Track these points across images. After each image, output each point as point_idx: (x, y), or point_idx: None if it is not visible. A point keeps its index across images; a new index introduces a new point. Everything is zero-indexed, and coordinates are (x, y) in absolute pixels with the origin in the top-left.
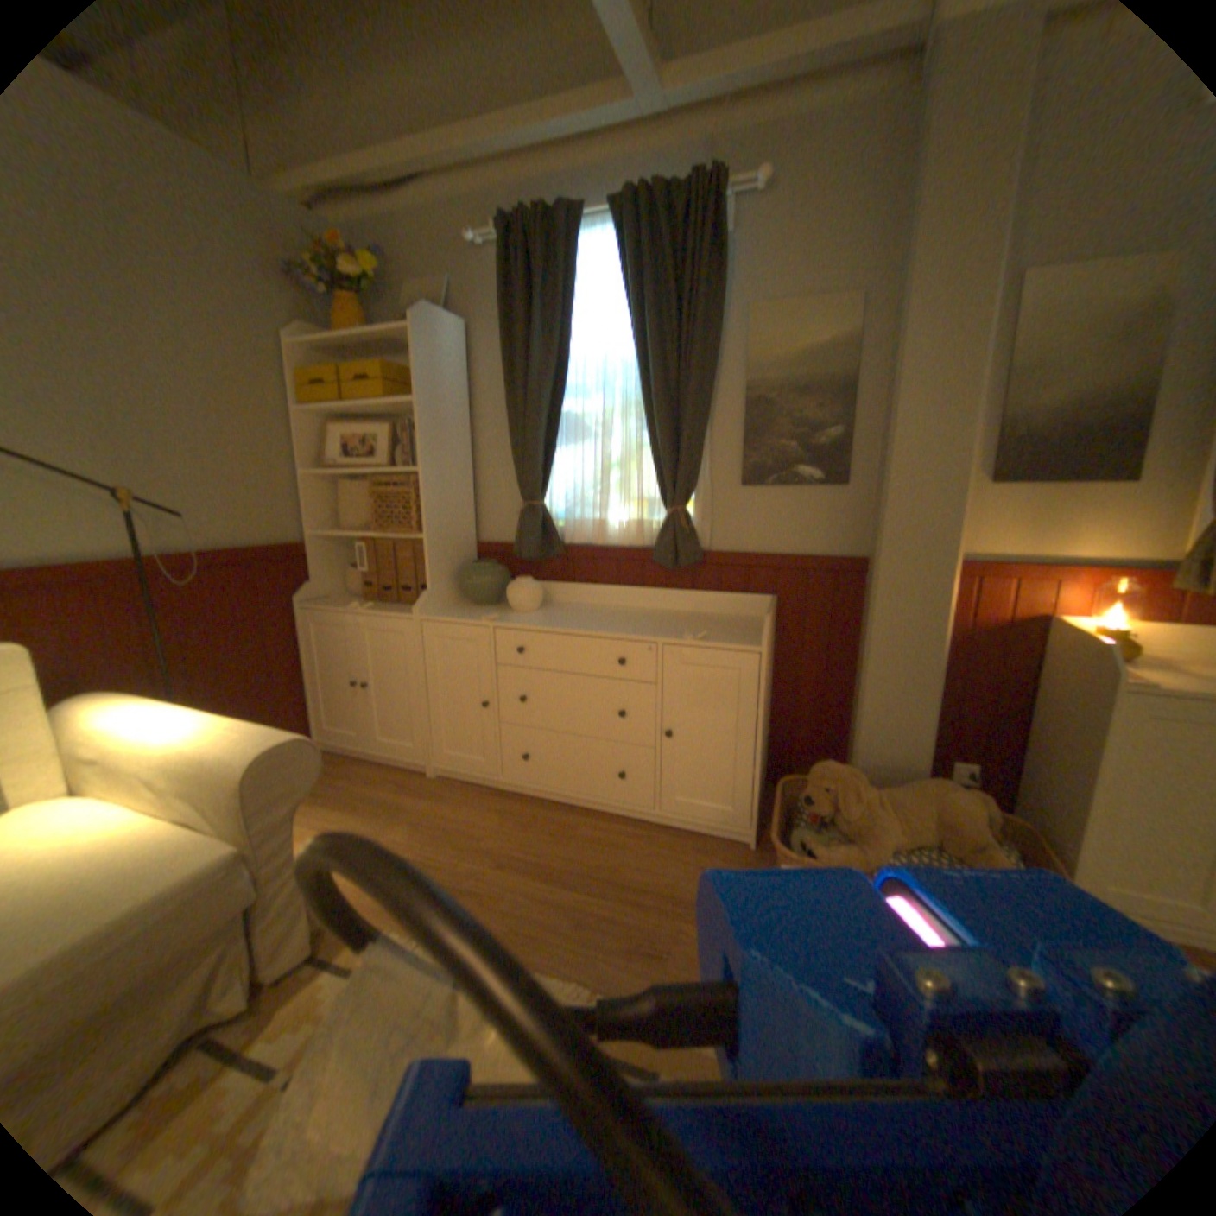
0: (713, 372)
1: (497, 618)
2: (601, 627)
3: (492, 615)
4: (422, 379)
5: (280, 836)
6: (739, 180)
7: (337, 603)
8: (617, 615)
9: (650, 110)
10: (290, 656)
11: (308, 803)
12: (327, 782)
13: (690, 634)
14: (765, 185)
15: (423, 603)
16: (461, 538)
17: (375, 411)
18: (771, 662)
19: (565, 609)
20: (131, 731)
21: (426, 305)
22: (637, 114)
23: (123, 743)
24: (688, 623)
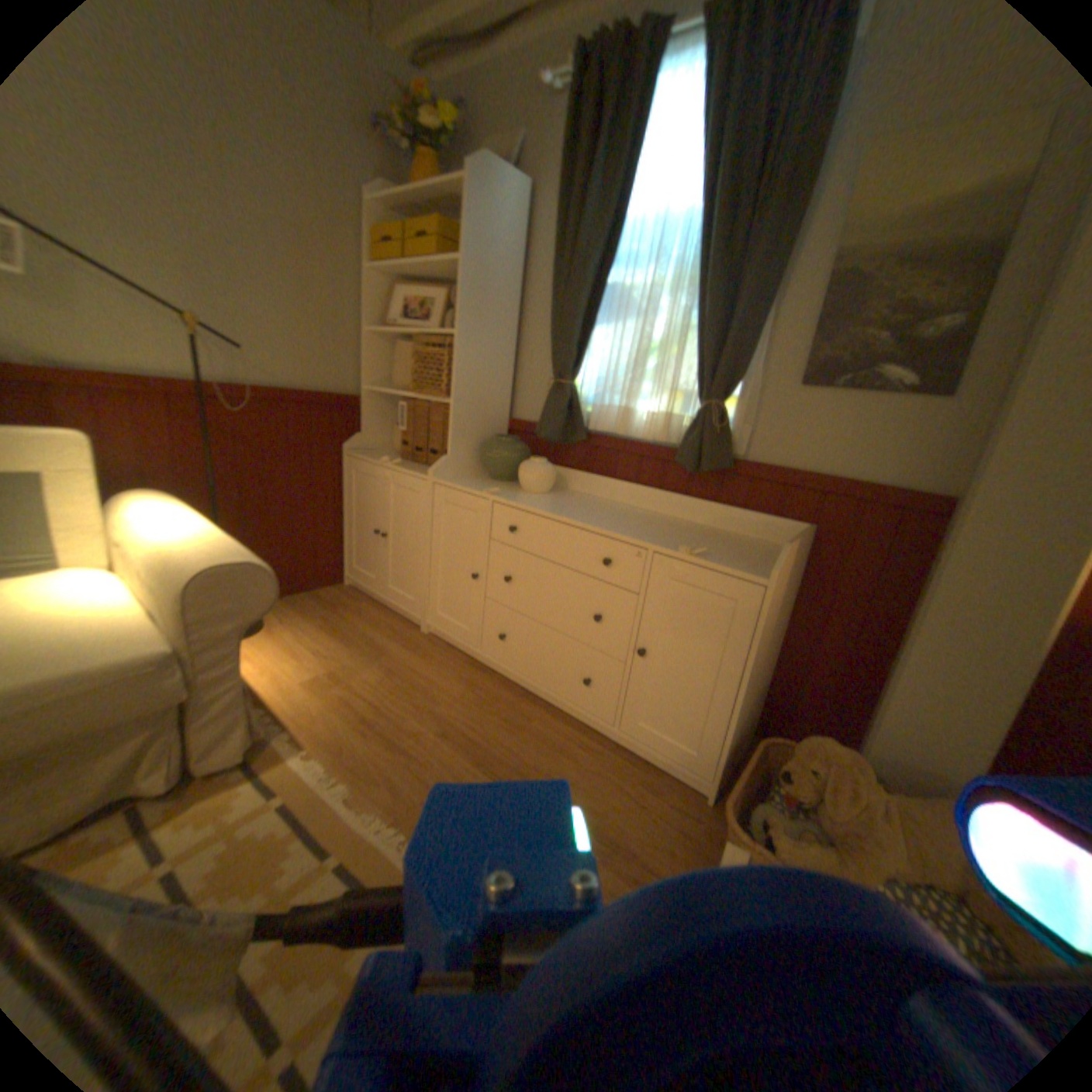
0: (795, 234)
1: (499, 494)
2: (597, 522)
3: (495, 490)
4: (471, 236)
5: (224, 651)
6: None
7: (376, 457)
8: (623, 515)
9: None
10: (335, 498)
11: (317, 628)
12: (341, 615)
13: (688, 549)
14: None
15: (440, 468)
16: (492, 412)
17: (435, 274)
18: (792, 603)
19: (574, 499)
20: (142, 527)
21: (487, 155)
22: None
23: (133, 536)
24: (696, 537)
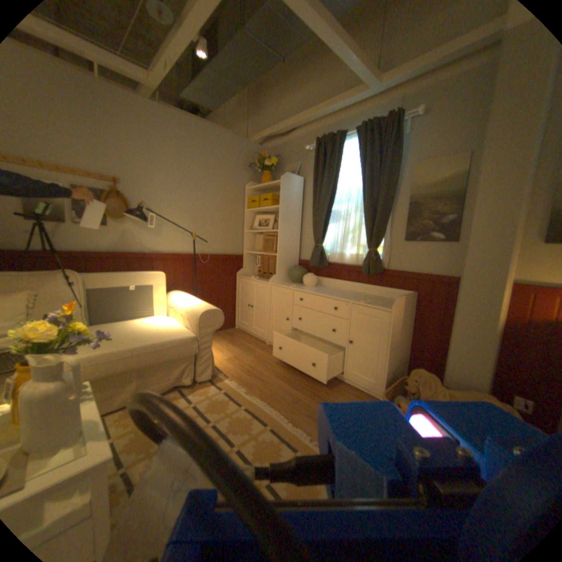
0: (393, 192)
1: (295, 287)
2: (331, 294)
3: (294, 285)
4: (283, 199)
5: (208, 338)
6: (409, 112)
7: (248, 277)
8: (342, 292)
9: (378, 91)
10: (233, 293)
11: (227, 342)
12: (235, 338)
13: (364, 301)
14: (423, 112)
15: (273, 279)
16: (292, 257)
17: (270, 211)
18: (411, 323)
19: (324, 288)
20: (181, 300)
21: (288, 174)
22: (373, 93)
23: (179, 303)
24: (370, 298)
